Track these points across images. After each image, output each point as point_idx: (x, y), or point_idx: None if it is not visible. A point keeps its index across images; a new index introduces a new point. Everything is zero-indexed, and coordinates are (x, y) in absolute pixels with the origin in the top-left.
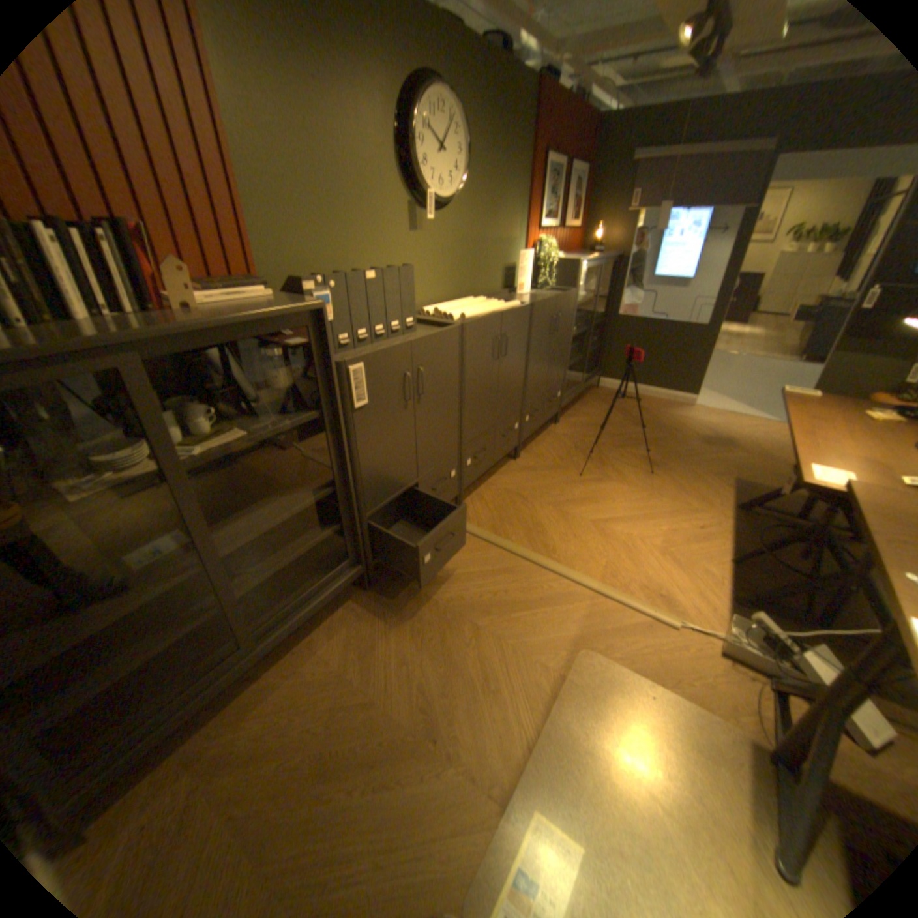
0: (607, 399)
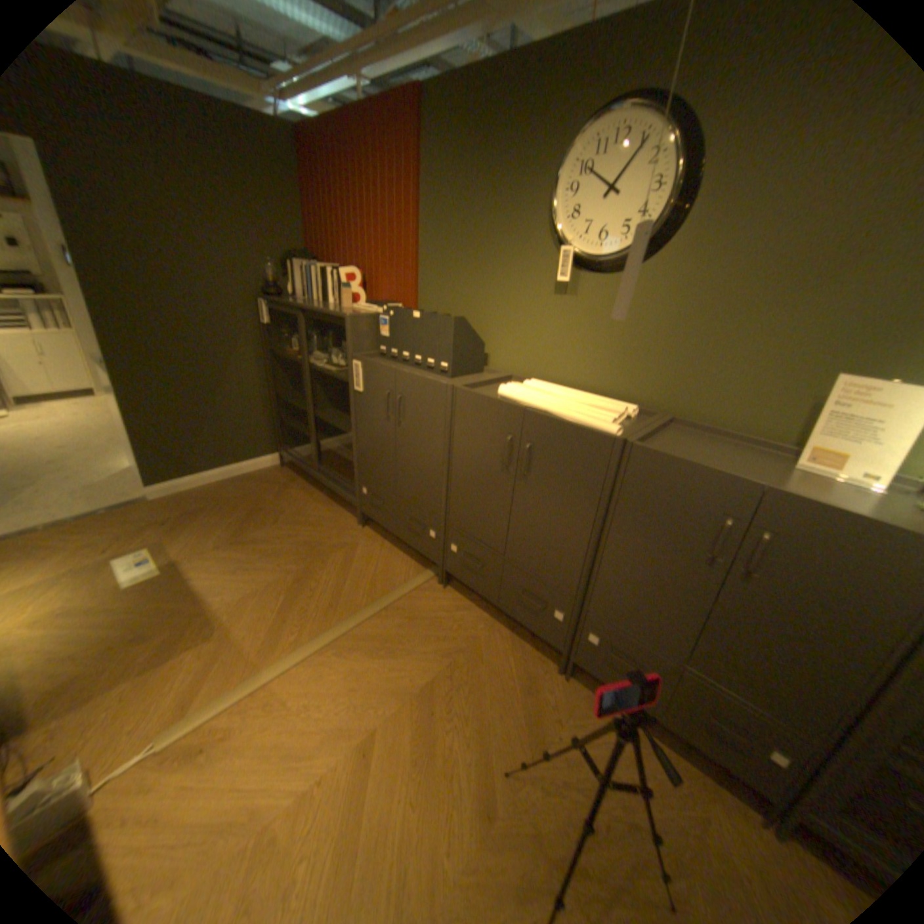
0: None
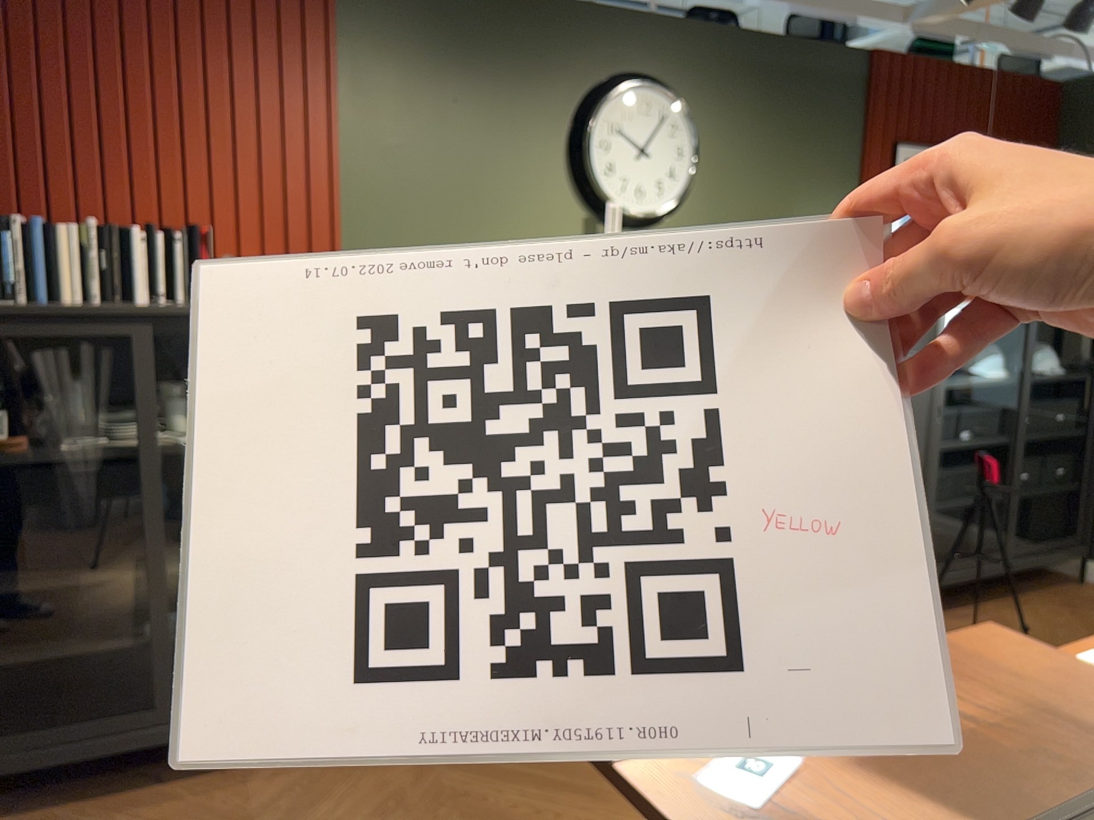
0: (1091, 607)
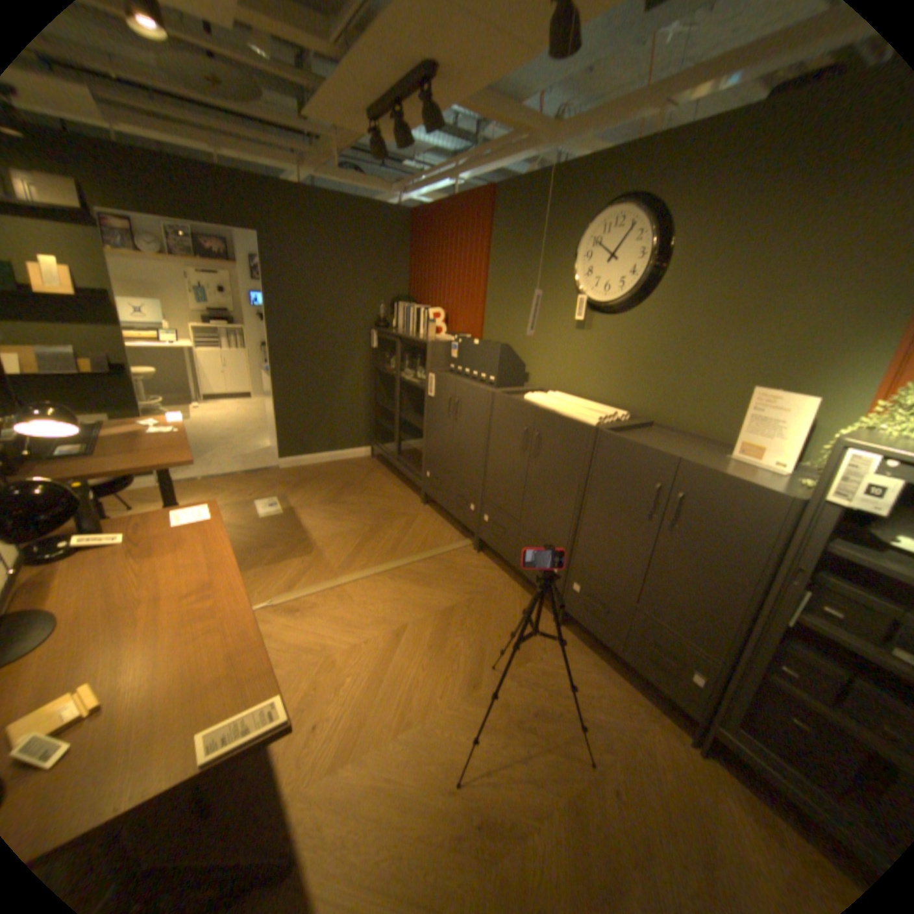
0: None
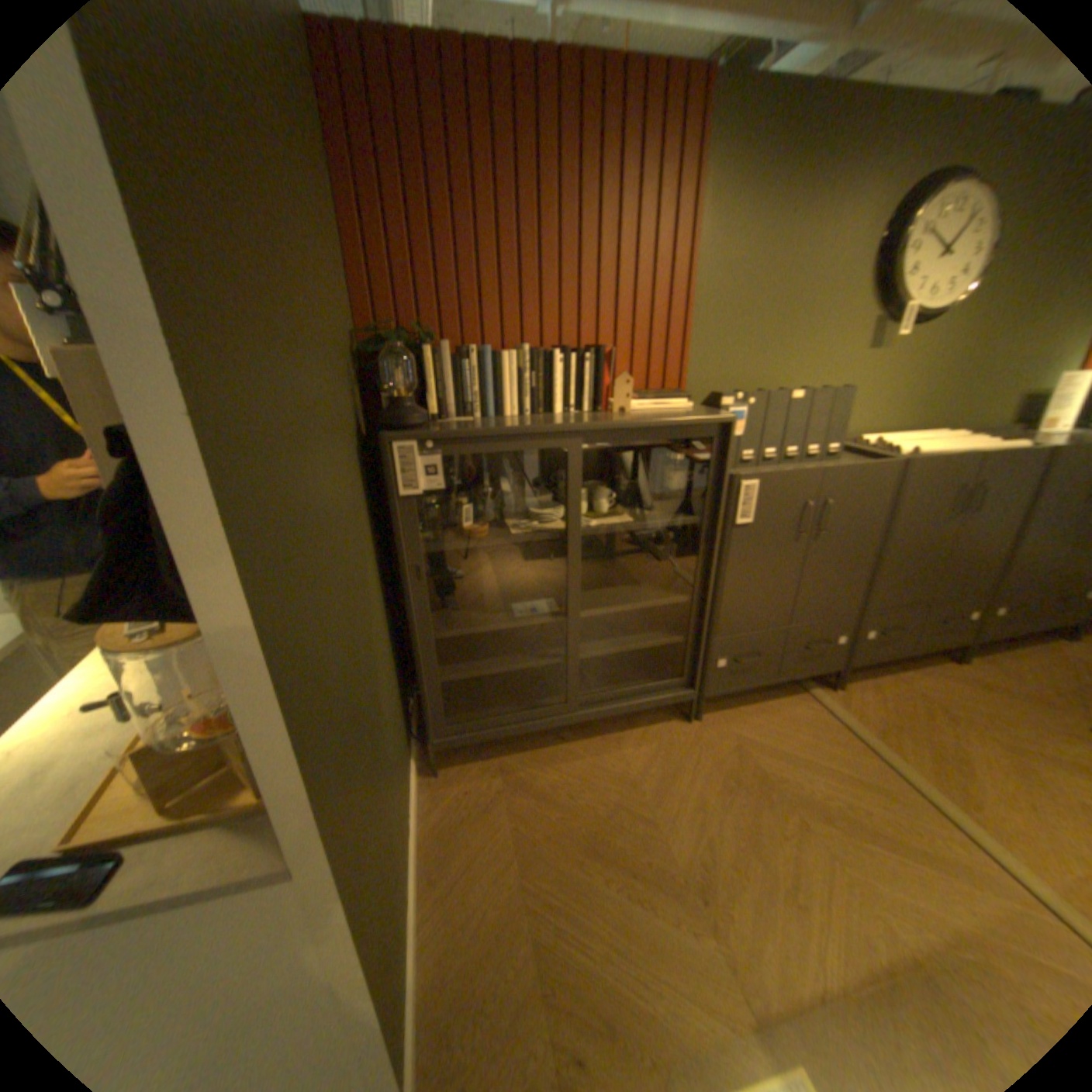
0: None
